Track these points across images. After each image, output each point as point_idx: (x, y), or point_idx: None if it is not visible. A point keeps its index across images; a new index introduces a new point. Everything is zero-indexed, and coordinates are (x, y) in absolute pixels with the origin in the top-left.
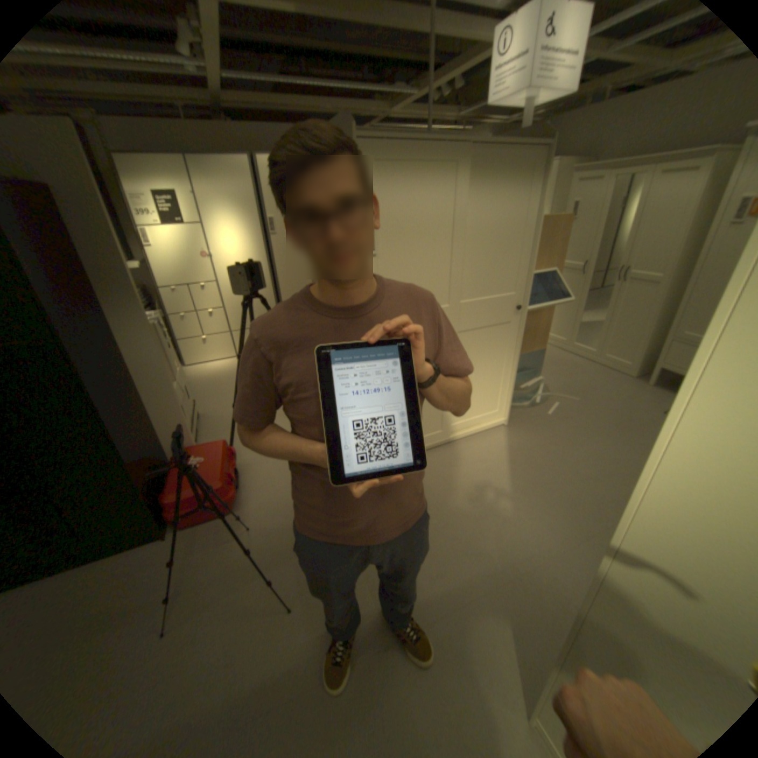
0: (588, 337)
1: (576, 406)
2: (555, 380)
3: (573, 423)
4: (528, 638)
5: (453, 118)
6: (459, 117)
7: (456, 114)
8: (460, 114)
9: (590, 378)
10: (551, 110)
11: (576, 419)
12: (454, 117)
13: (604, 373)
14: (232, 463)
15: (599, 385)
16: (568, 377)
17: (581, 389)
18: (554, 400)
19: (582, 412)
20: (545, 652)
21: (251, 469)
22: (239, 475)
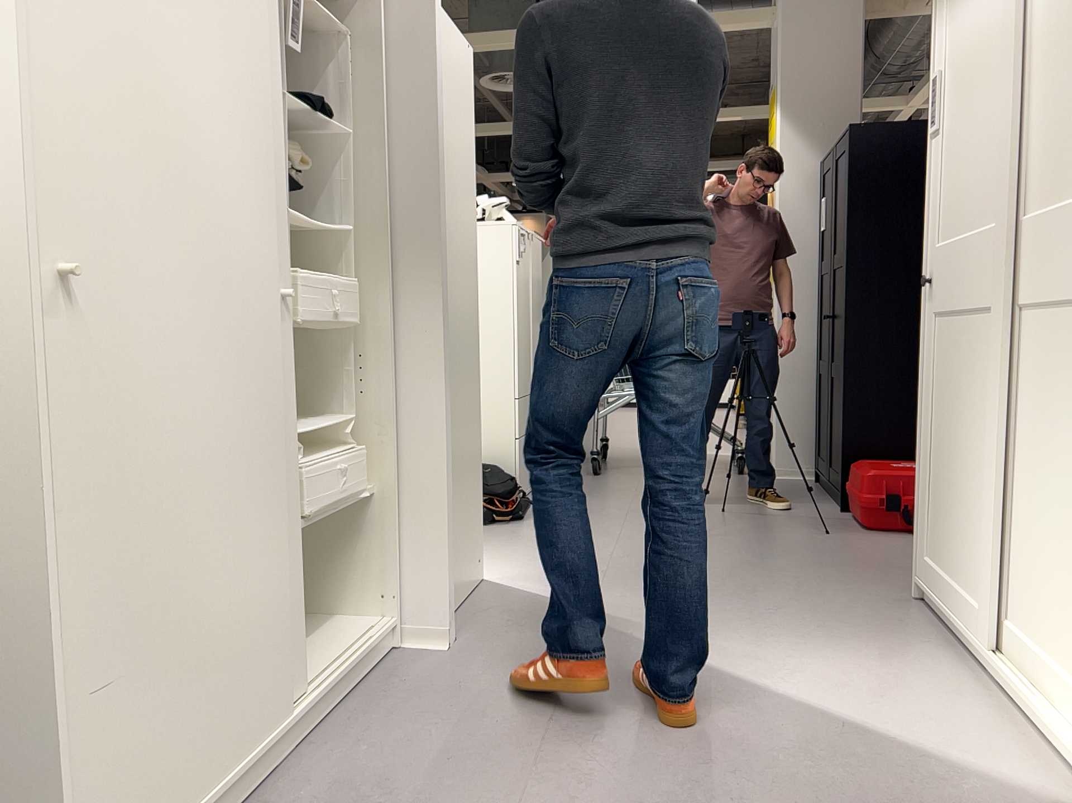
0: None
1: None
2: None
3: None
4: (531, 593)
5: None
6: None
7: None
8: None
9: None
10: None
11: None
12: None
13: None
14: None
15: None
16: None
17: None
18: None
19: None
20: (510, 595)
21: None
22: None
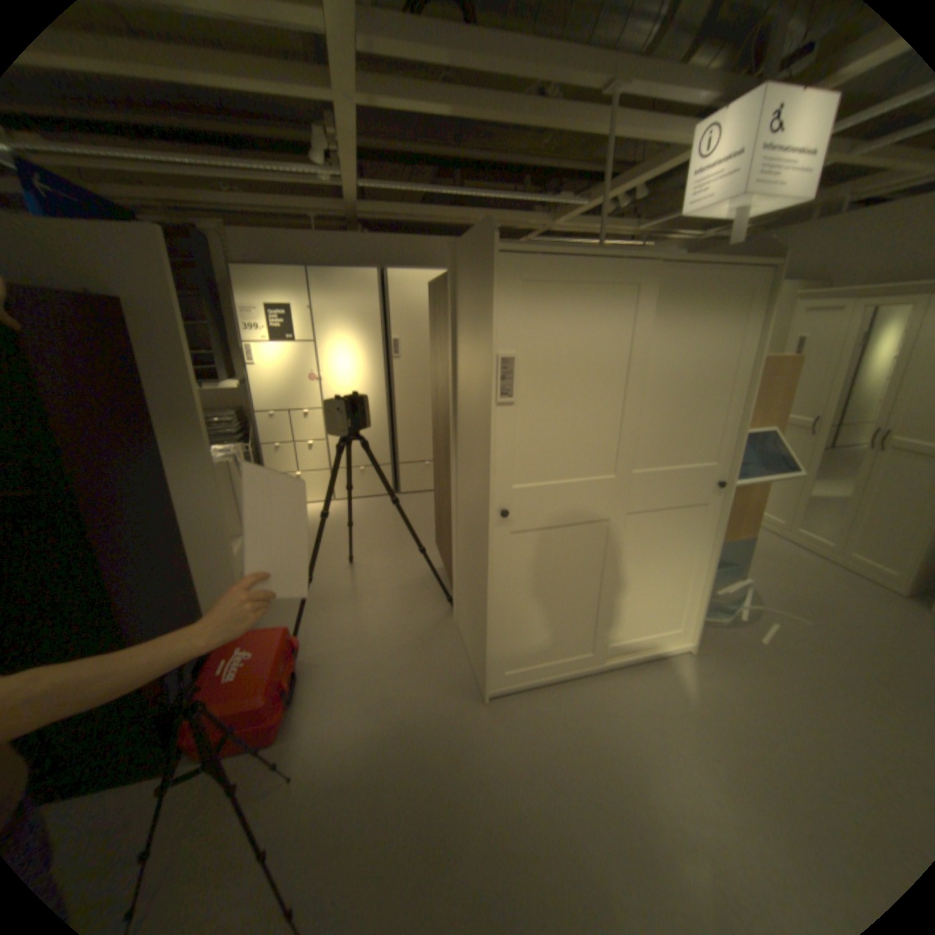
0: (818, 519)
1: (809, 635)
2: (771, 584)
3: (807, 666)
4: None
5: (631, 232)
6: (639, 231)
7: (635, 228)
8: (641, 228)
9: (829, 589)
10: (762, 225)
11: (812, 660)
12: (632, 231)
13: (852, 583)
14: (290, 663)
15: (845, 603)
16: (791, 582)
17: (814, 605)
18: (771, 620)
19: (820, 648)
20: None
21: (316, 671)
22: (297, 682)
